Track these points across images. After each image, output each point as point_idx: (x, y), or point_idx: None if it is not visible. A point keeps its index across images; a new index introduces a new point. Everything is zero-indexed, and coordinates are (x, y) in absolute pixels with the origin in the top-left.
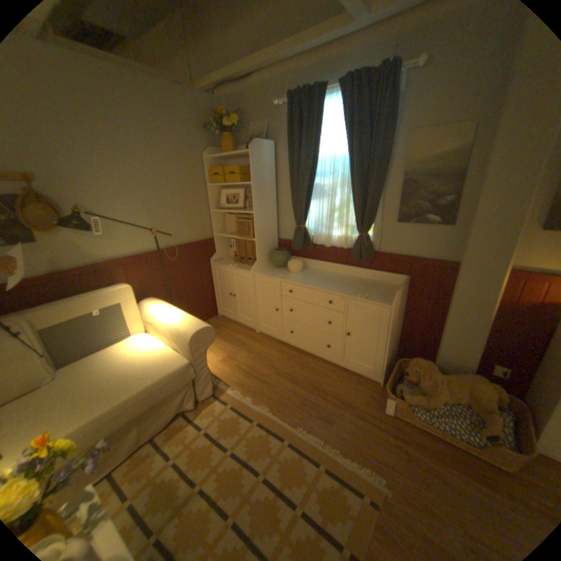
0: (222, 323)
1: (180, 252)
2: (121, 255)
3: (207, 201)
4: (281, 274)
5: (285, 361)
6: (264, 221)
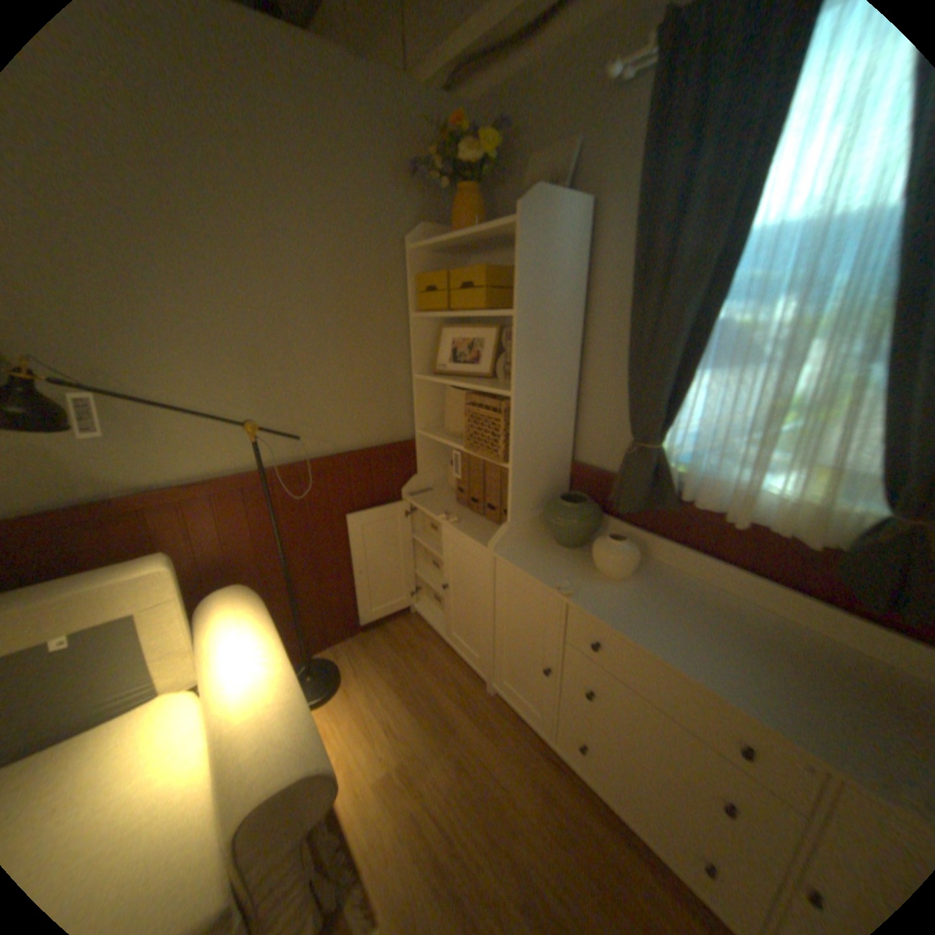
0: (415, 639)
1: (330, 472)
2: (177, 479)
3: (409, 353)
4: (572, 574)
5: (558, 845)
6: (541, 417)
